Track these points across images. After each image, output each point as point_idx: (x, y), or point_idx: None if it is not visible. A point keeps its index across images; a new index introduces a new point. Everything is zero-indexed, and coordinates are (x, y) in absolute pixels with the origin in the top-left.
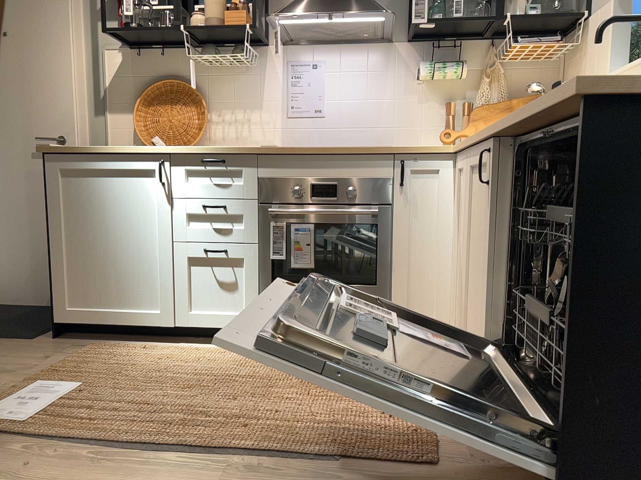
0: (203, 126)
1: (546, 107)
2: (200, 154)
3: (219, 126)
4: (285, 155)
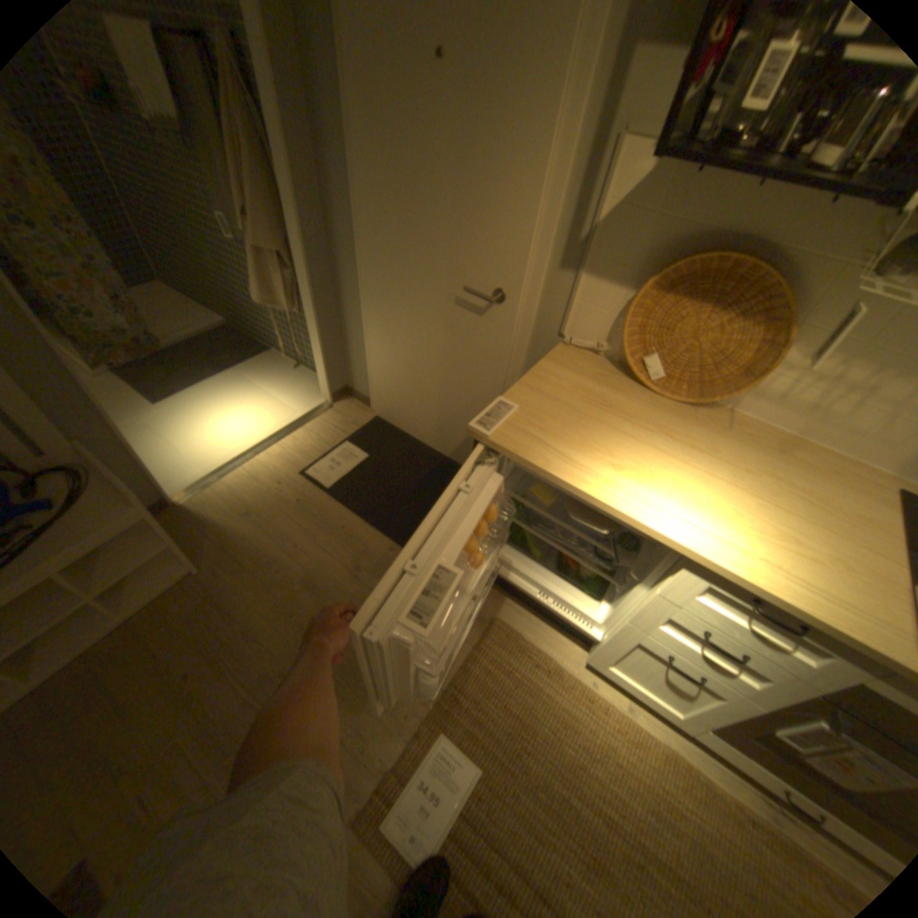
0: (762, 374)
1: None
2: (765, 595)
3: (795, 372)
4: None
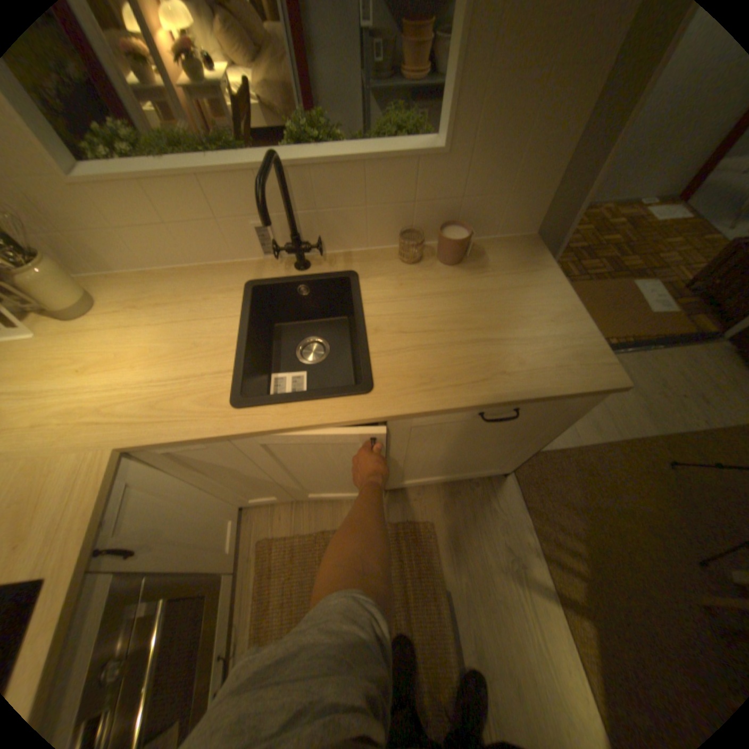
0: None
1: (544, 397)
2: None
3: None
4: None
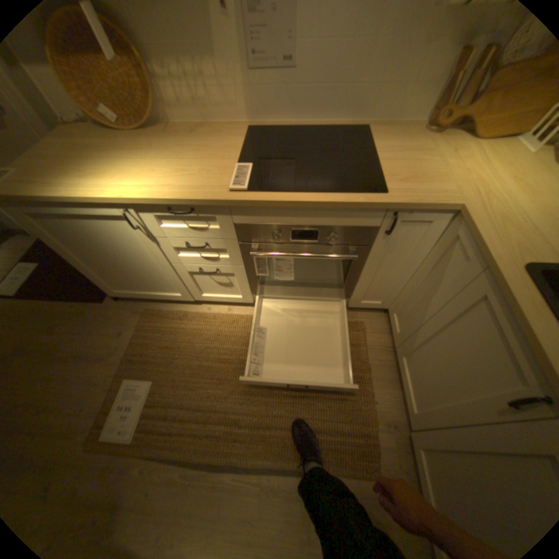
0: (147, 87)
1: None
2: (162, 202)
3: (166, 80)
4: (260, 204)
